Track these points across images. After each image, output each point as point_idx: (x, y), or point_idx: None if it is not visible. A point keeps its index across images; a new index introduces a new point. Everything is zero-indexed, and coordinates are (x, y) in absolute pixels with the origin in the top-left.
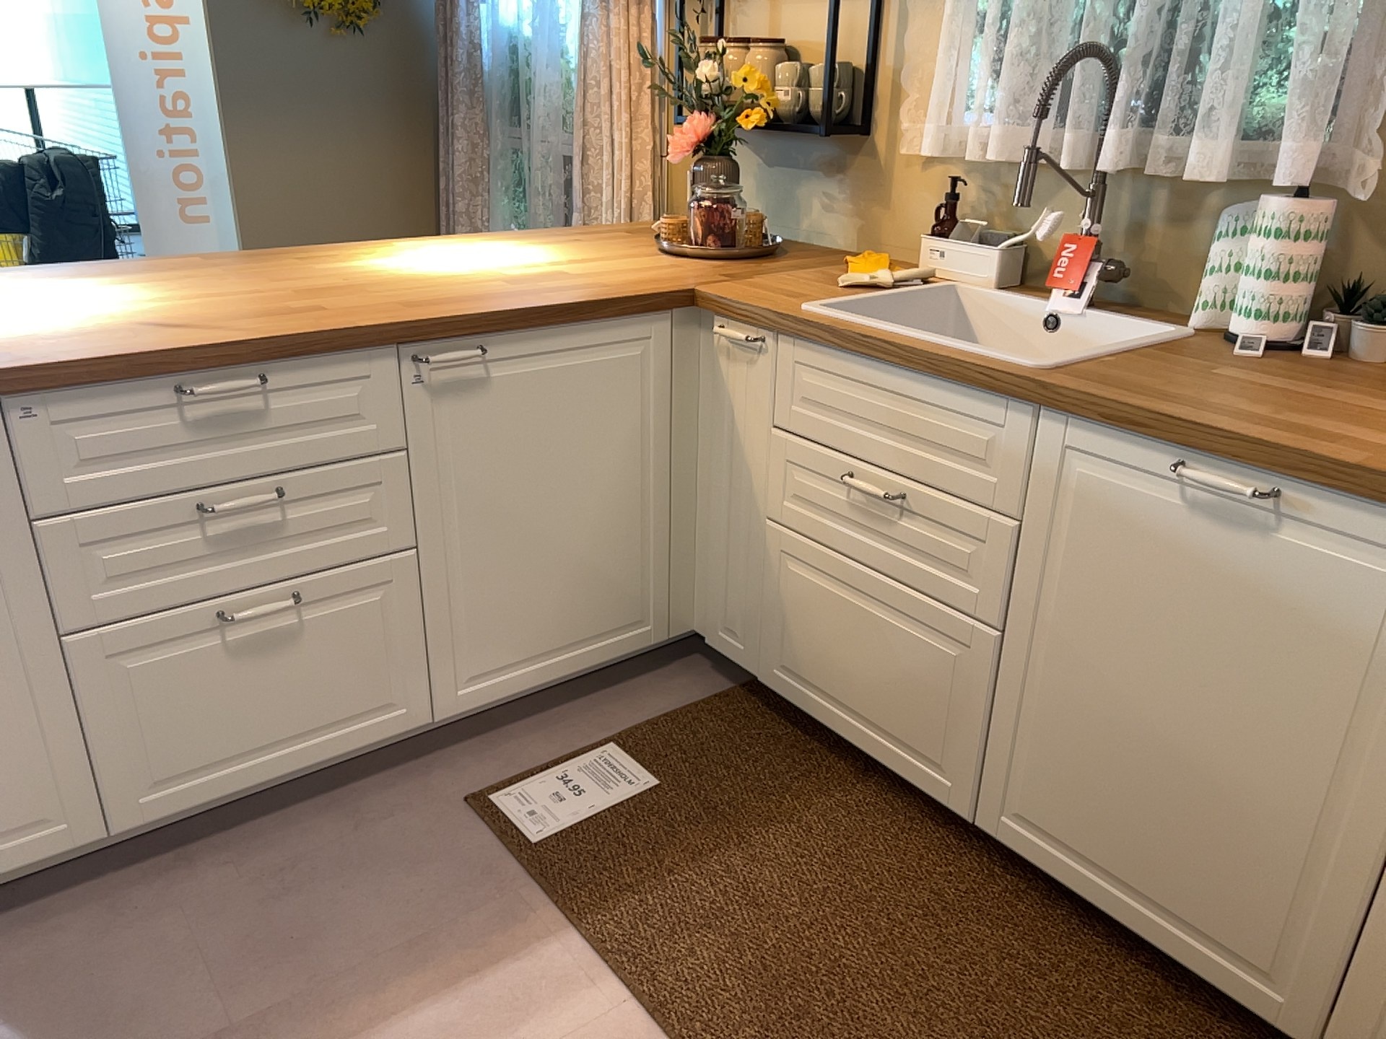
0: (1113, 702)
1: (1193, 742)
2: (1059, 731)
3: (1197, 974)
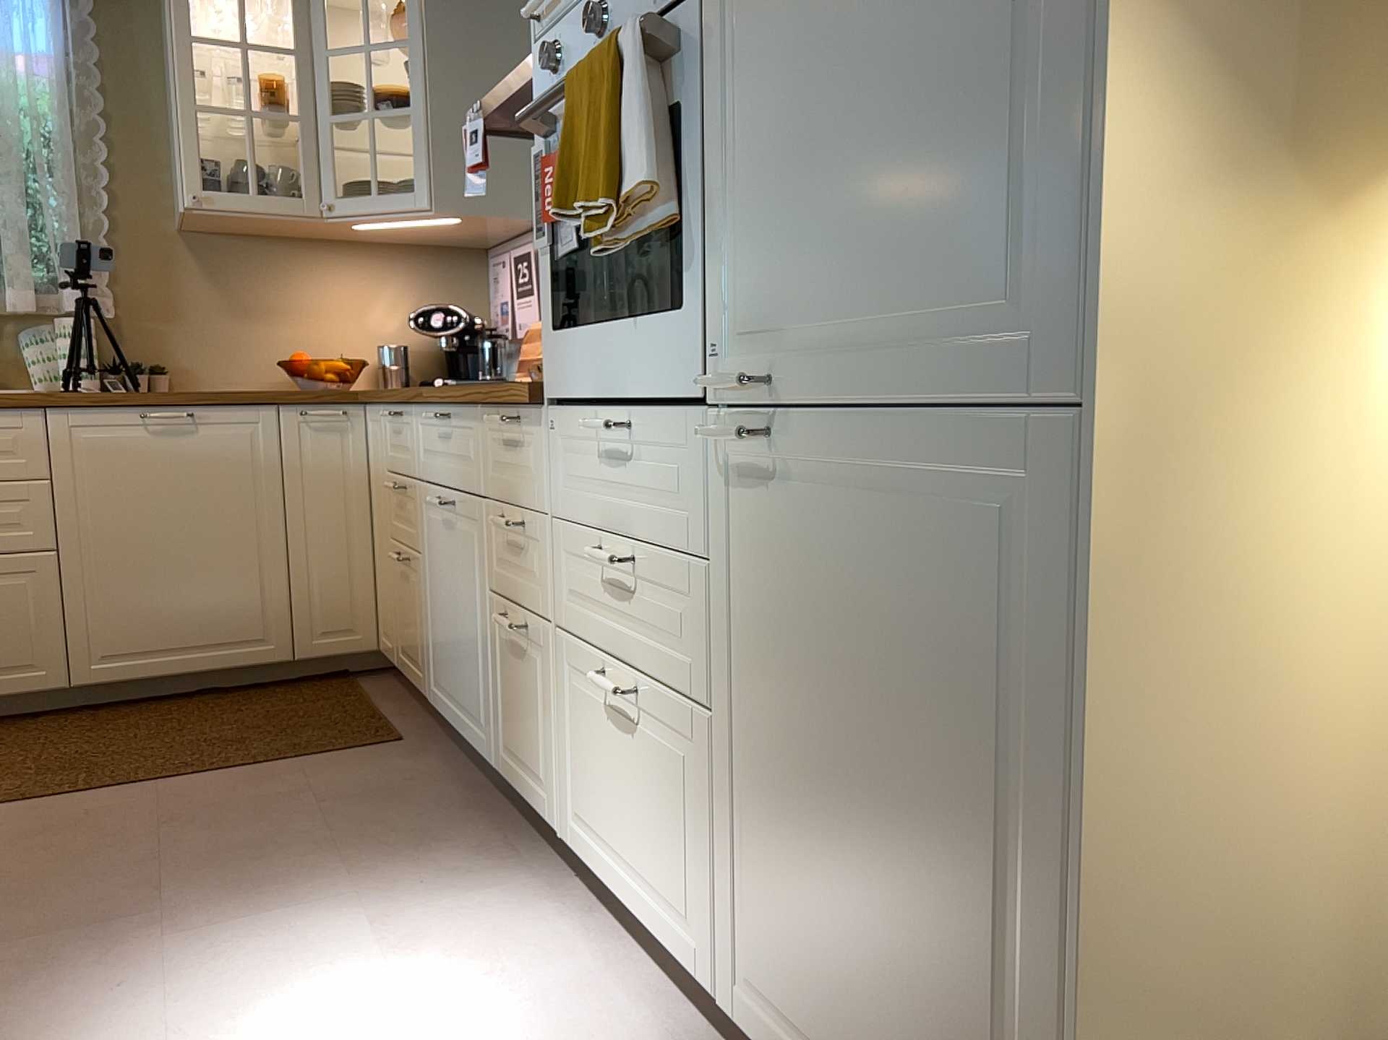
0: (142, 551)
1: (191, 548)
2: (114, 588)
3: (232, 667)
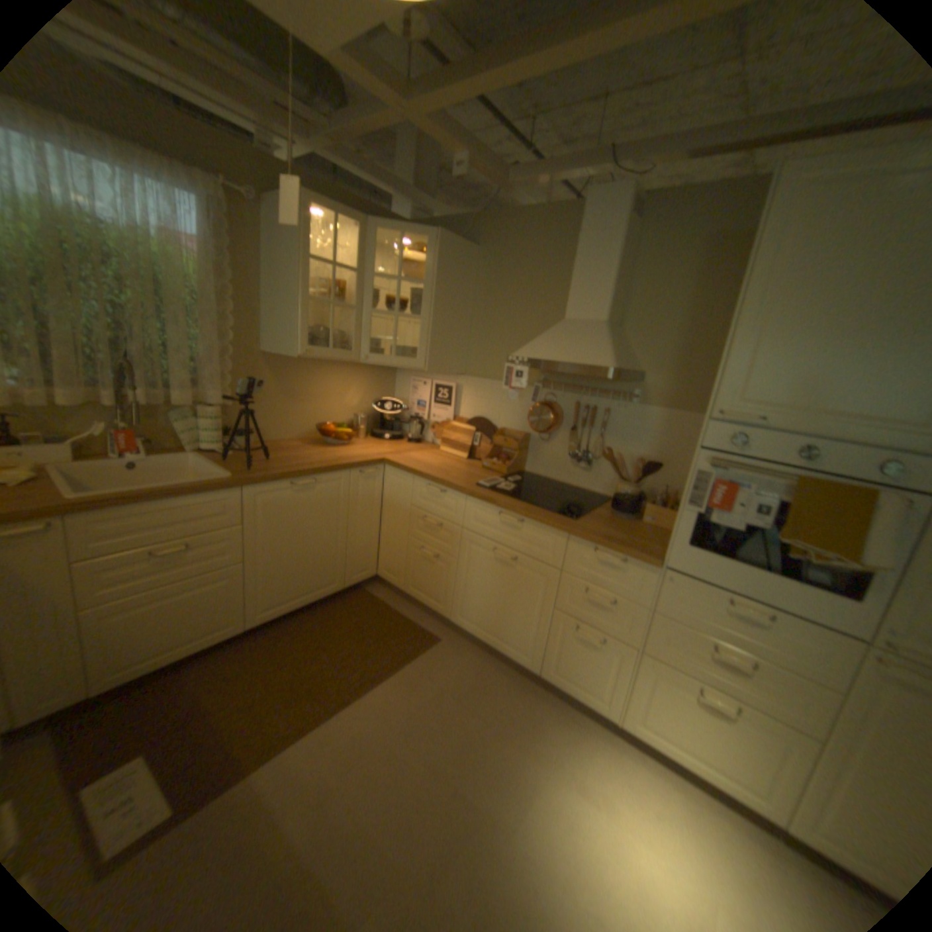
0: (286, 554)
1: (308, 547)
2: (271, 576)
3: (320, 599)
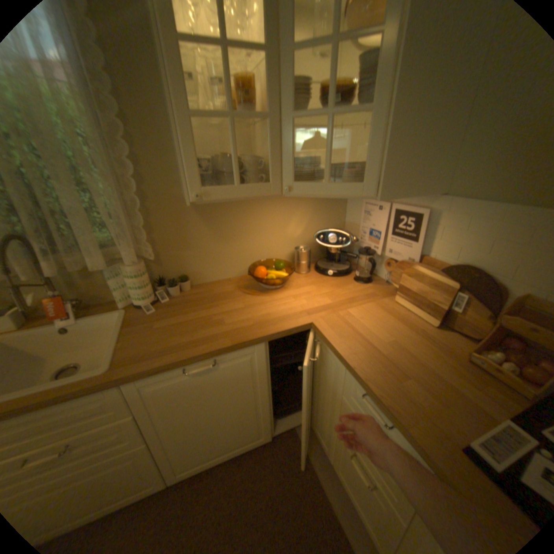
0: (195, 429)
1: (221, 419)
2: (182, 447)
3: (244, 453)
